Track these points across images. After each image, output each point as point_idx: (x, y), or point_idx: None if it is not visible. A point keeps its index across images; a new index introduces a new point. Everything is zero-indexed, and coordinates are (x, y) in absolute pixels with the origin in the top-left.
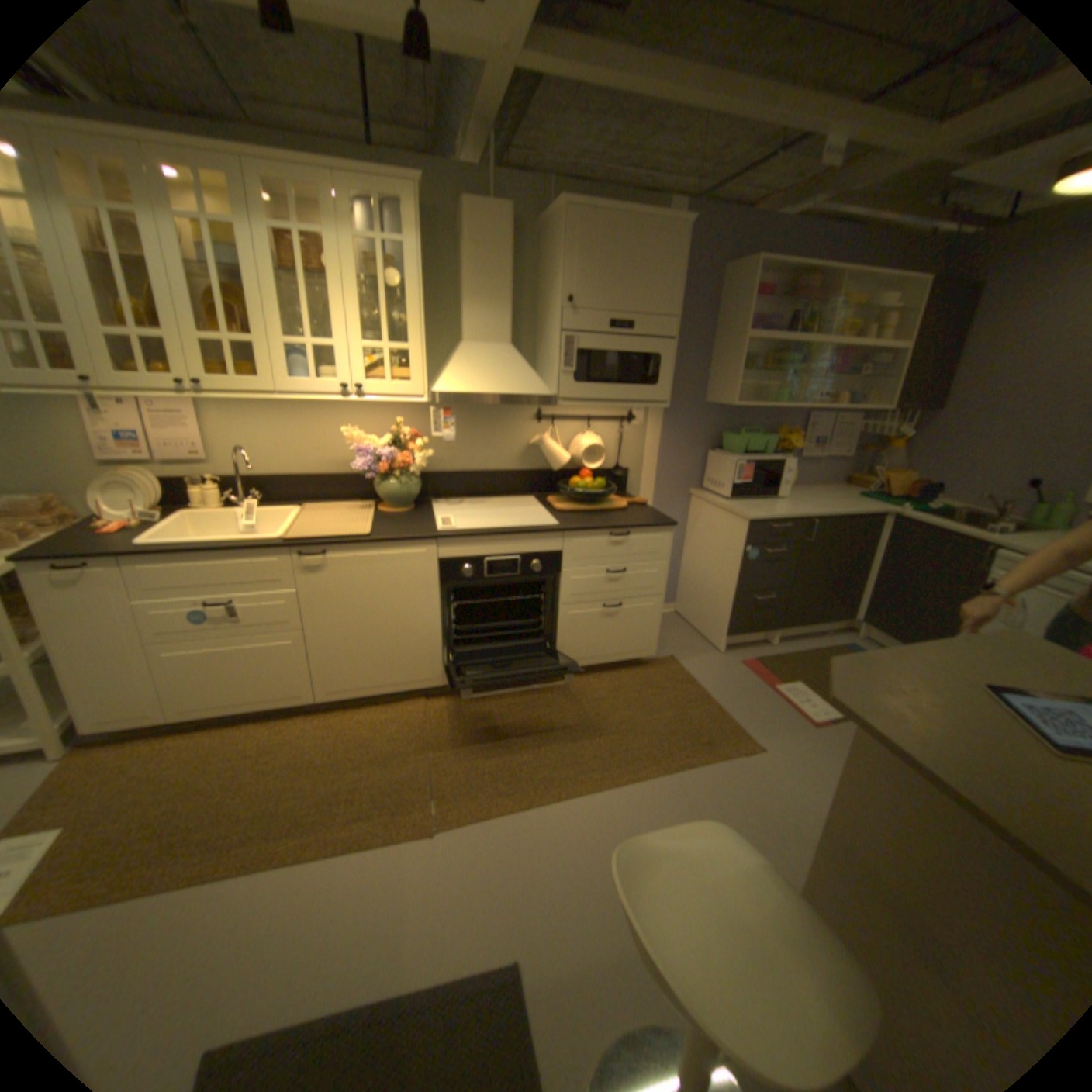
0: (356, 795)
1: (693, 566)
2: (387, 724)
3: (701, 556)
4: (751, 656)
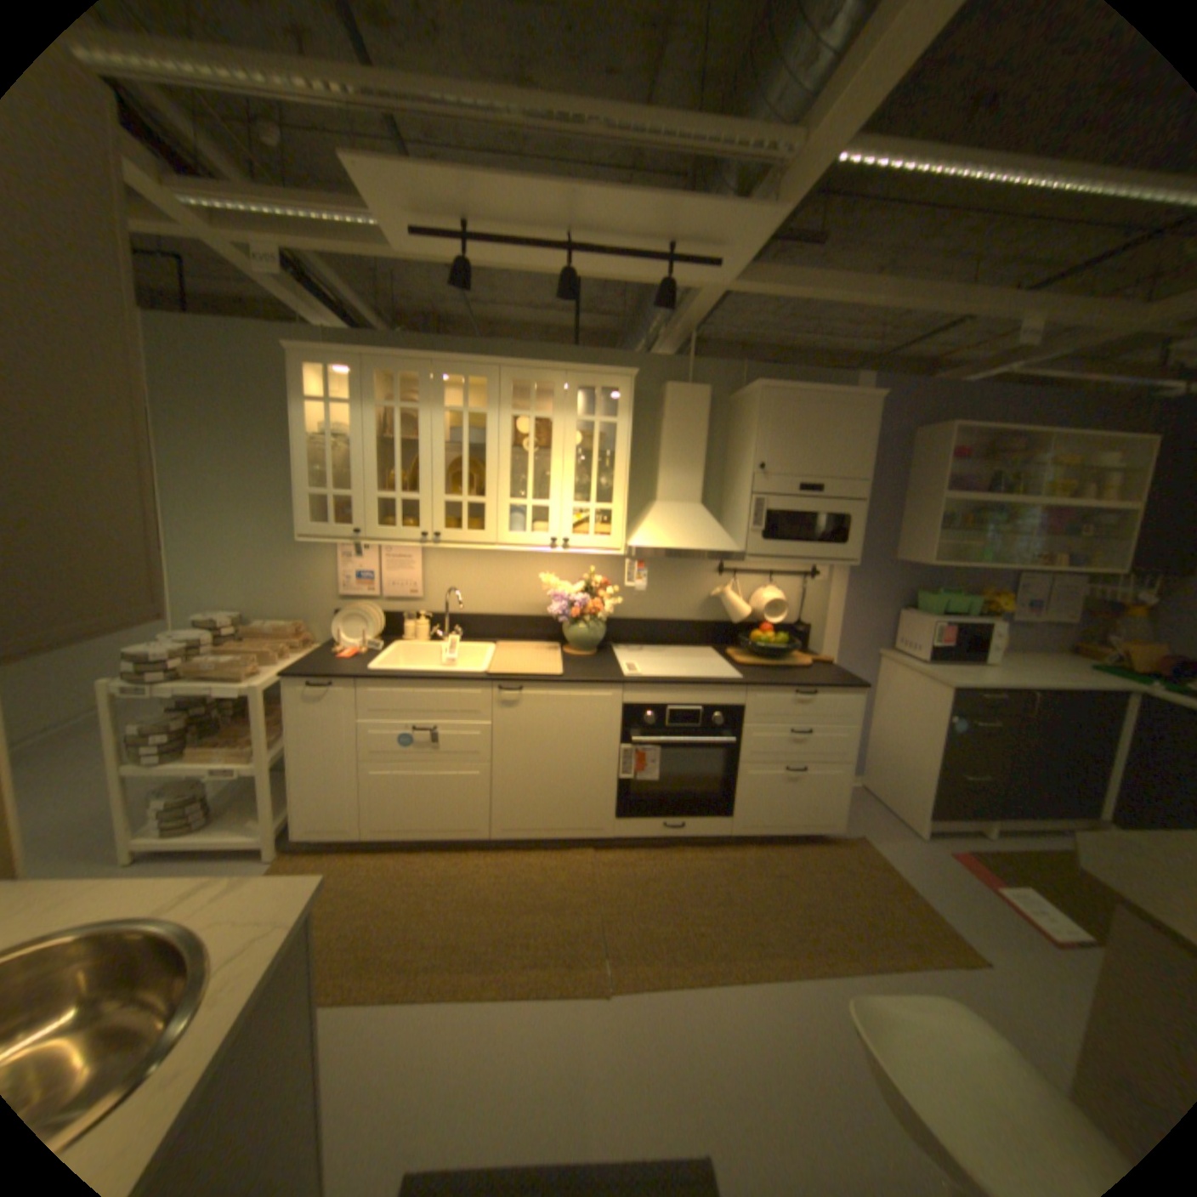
0: (530, 941)
1: (886, 736)
2: (556, 871)
3: (896, 725)
4: (964, 850)
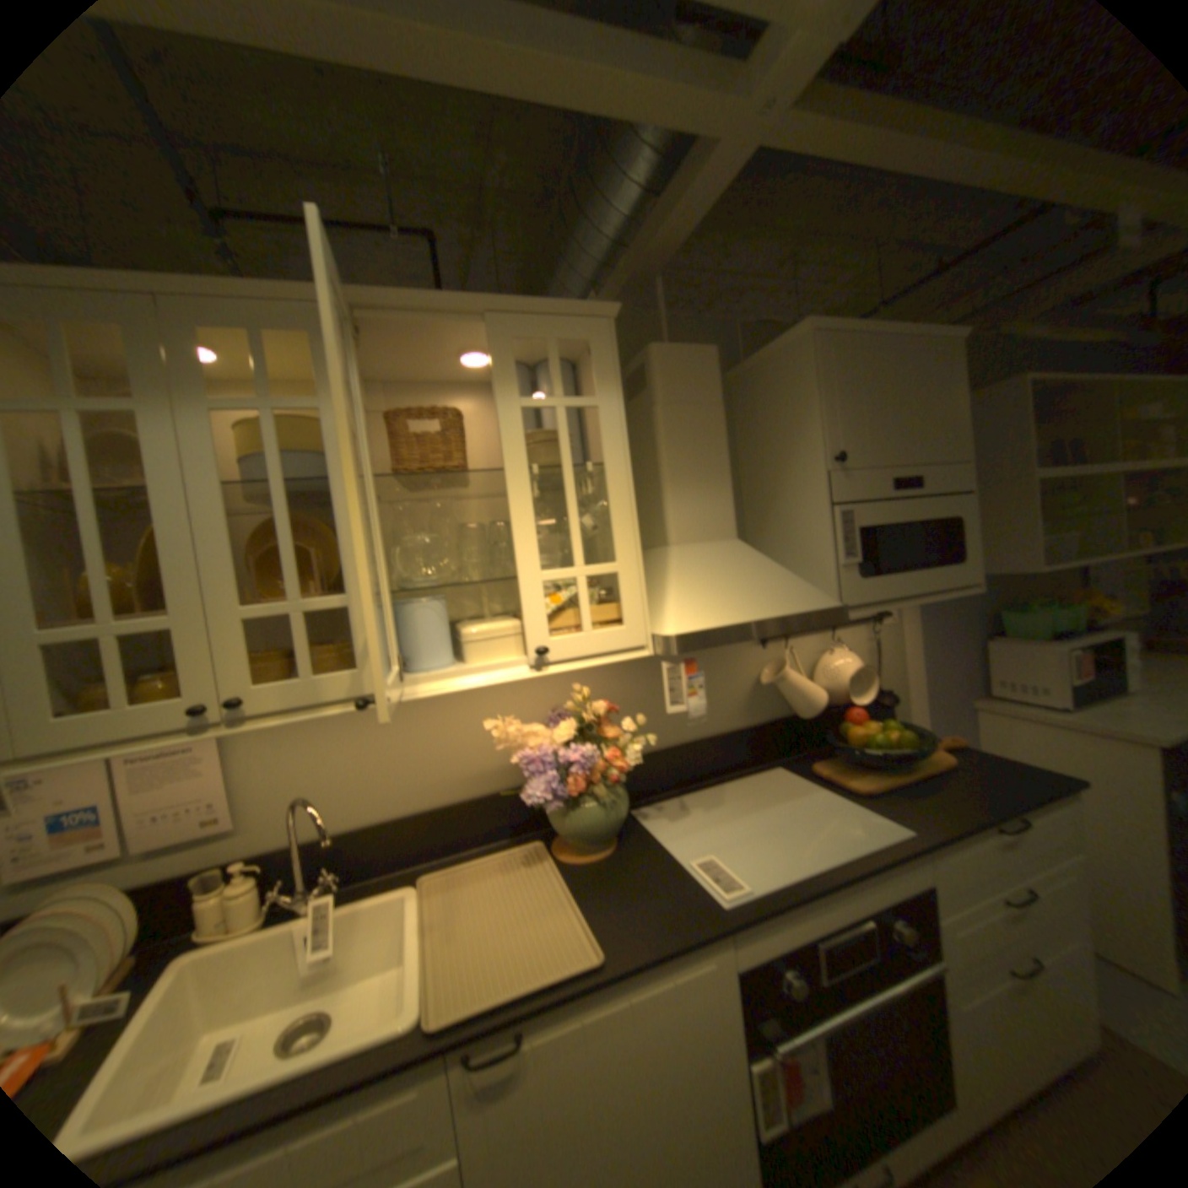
0: None
1: None
2: None
3: None
4: None
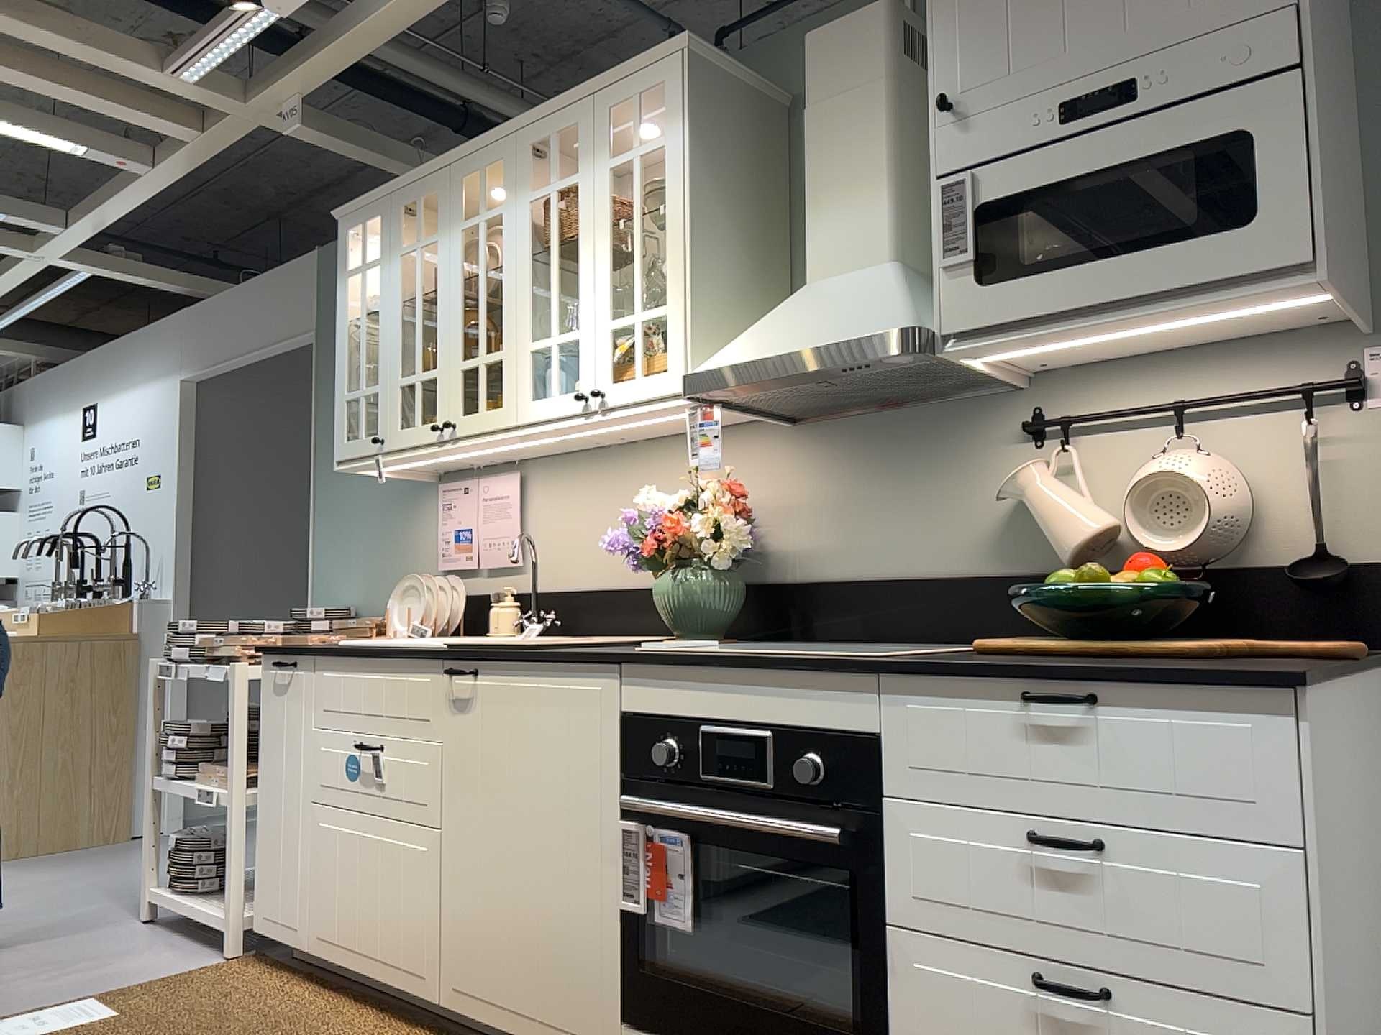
0: None
1: None
2: None
3: None
4: None
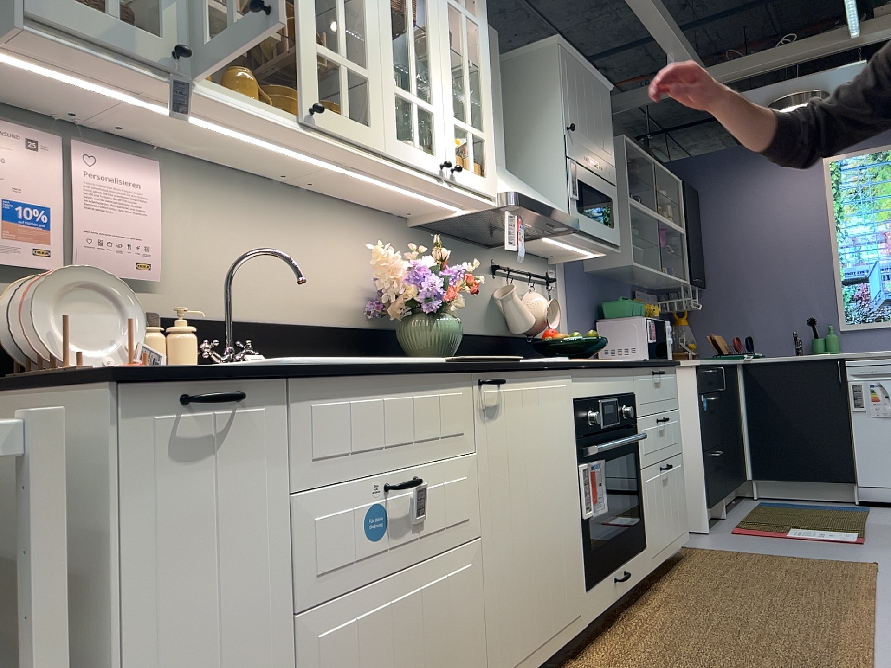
0: None
1: None
2: None
3: None
4: (727, 527)
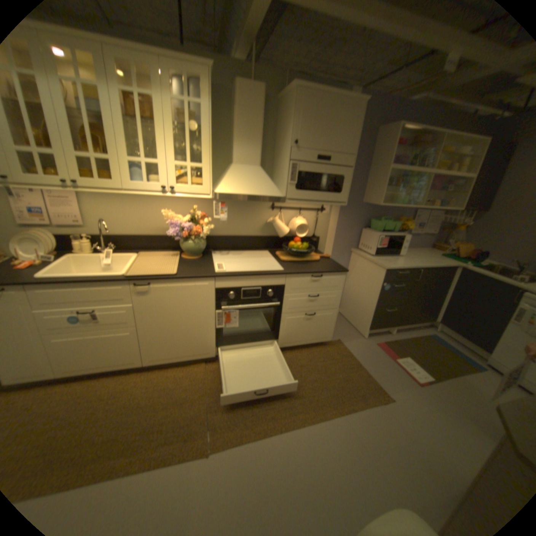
0: (163, 428)
1: (351, 290)
2: (182, 380)
3: (356, 285)
4: (381, 341)
